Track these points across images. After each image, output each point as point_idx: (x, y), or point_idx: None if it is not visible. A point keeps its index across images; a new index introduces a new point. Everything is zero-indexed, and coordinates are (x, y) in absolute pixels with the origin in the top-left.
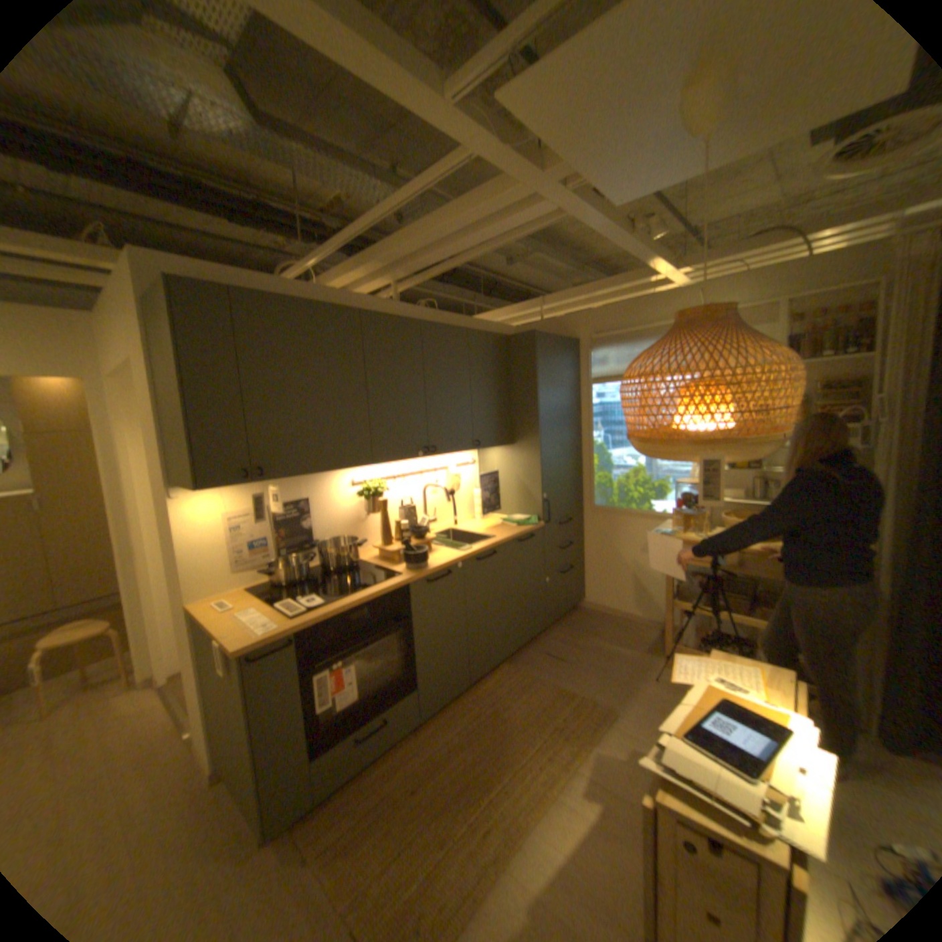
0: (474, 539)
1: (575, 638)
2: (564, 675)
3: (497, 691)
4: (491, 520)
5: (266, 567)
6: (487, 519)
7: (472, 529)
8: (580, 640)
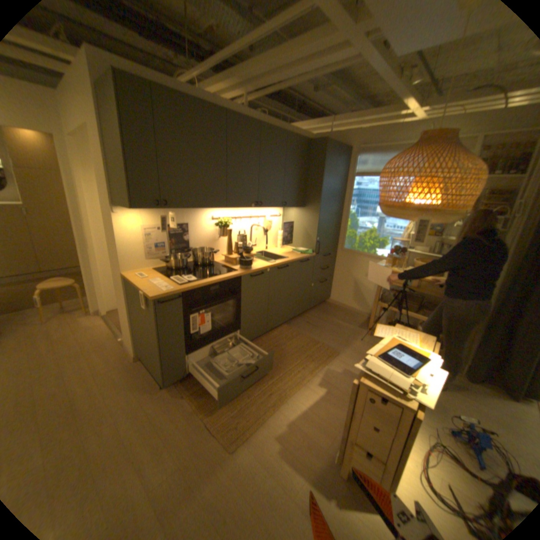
0: (276, 258)
1: (322, 316)
2: (315, 332)
3: (279, 336)
4: (286, 250)
5: (164, 259)
6: (283, 249)
7: (275, 253)
8: (324, 318)
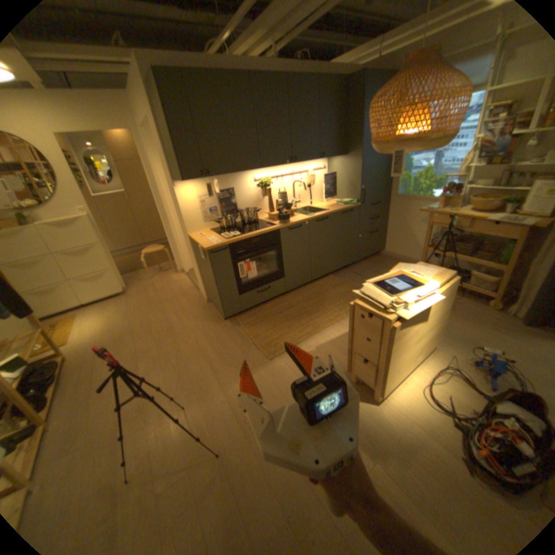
0: (318, 212)
1: (371, 267)
2: (359, 281)
3: (324, 284)
4: (331, 202)
5: (217, 220)
6: (329, 202)
7: (318, 207)
8: (374, 268)
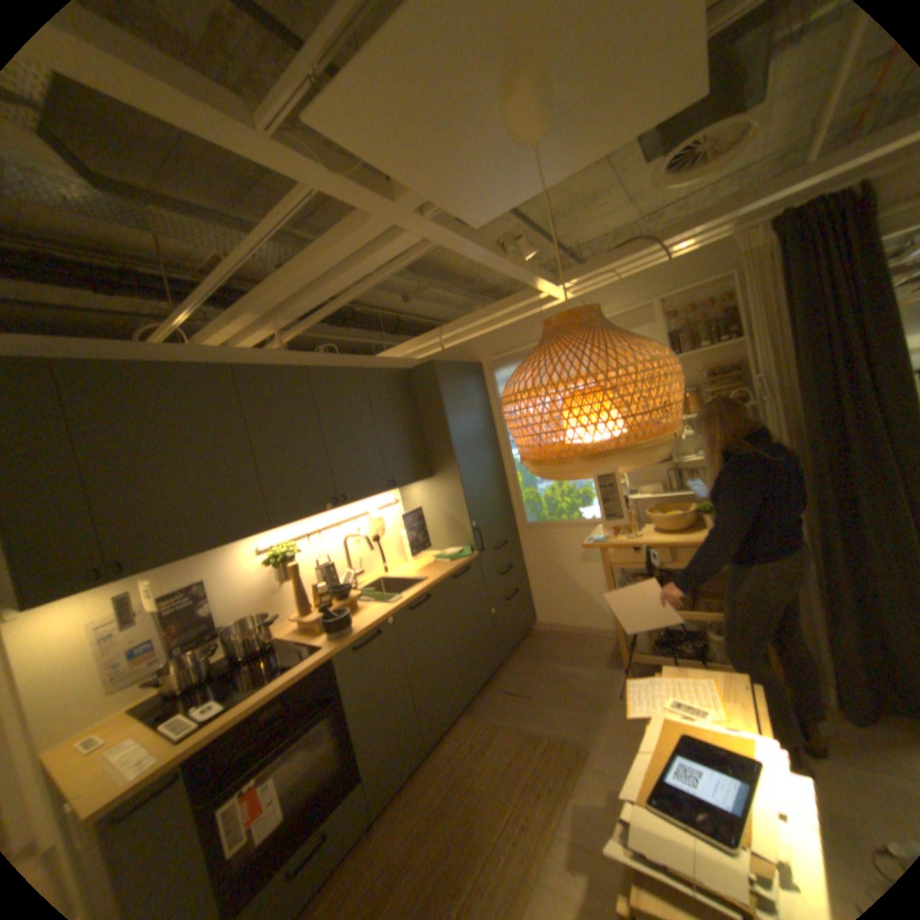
0: (407, 585)
1: (533, 667)
2: (527, 713)
3: (458, 752)
4: (424, 559)
5: (154, 676)
6: (420, 559)
7: (404, 574)
8: (538, 668)
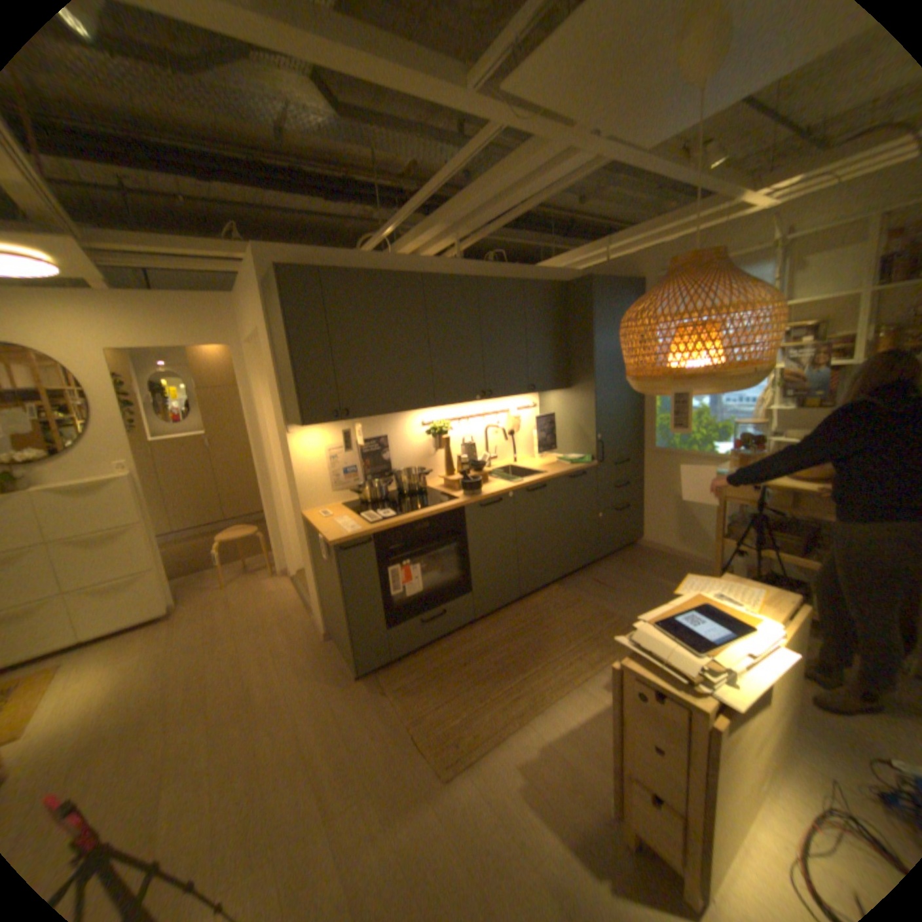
0: (529, 475)
1: (626, 570)
2: (609, 598)
3: (545, 604)
4: (548, 459)
5: (356, 488)
6: (545, 458)
7: (528, 466)
8: (631, 572)
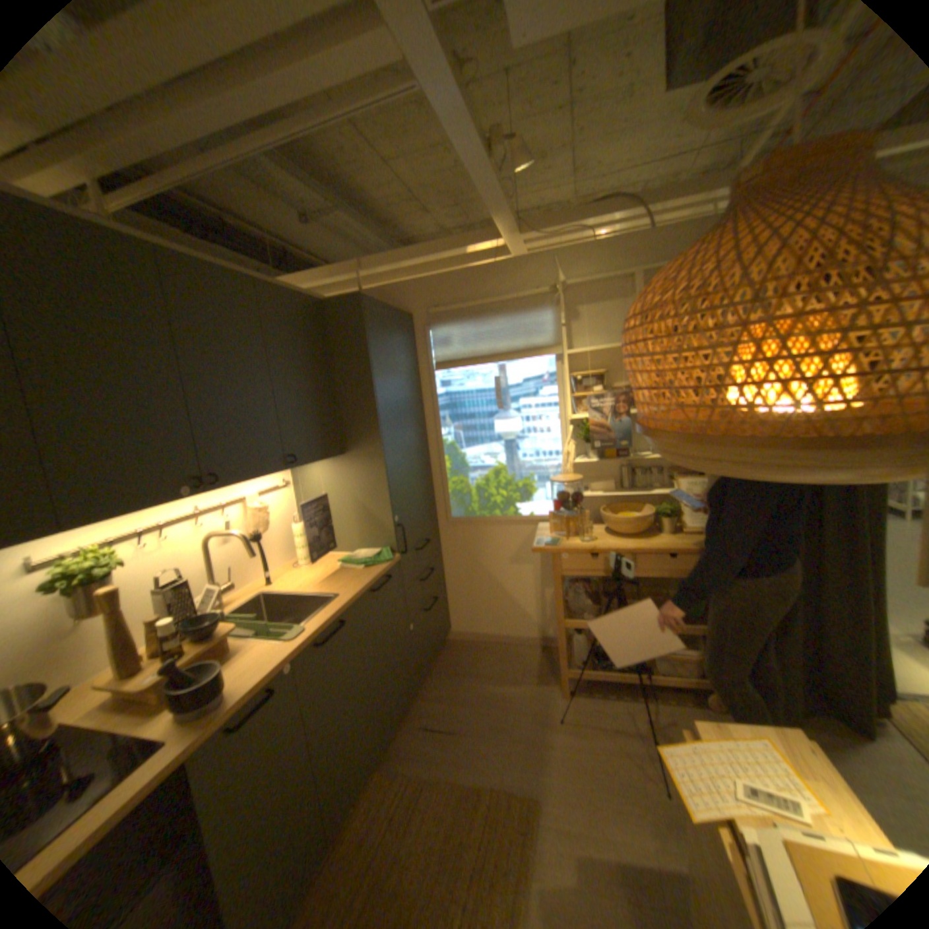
0: (304, 604)
1: (453, 689)
2: (456, 756)
3: (371, 831)
4: (325, 564)
5: None
6: (319, 563)
7: (299, 588)
8: (460, 691)
